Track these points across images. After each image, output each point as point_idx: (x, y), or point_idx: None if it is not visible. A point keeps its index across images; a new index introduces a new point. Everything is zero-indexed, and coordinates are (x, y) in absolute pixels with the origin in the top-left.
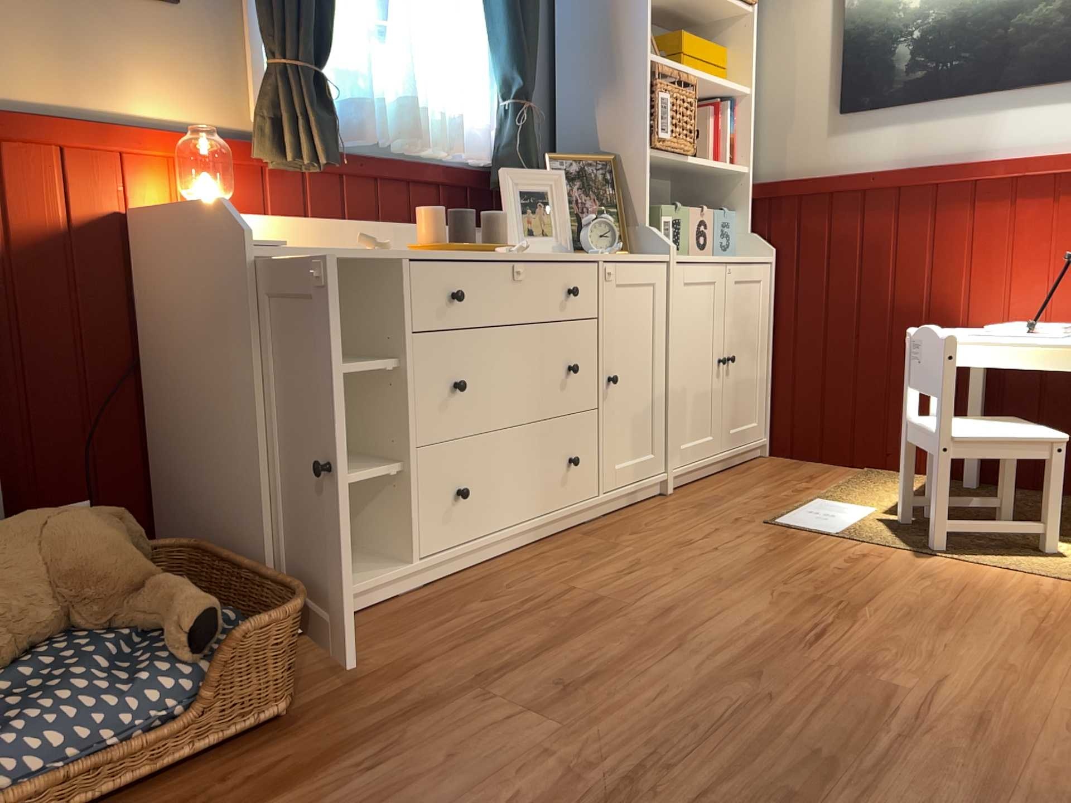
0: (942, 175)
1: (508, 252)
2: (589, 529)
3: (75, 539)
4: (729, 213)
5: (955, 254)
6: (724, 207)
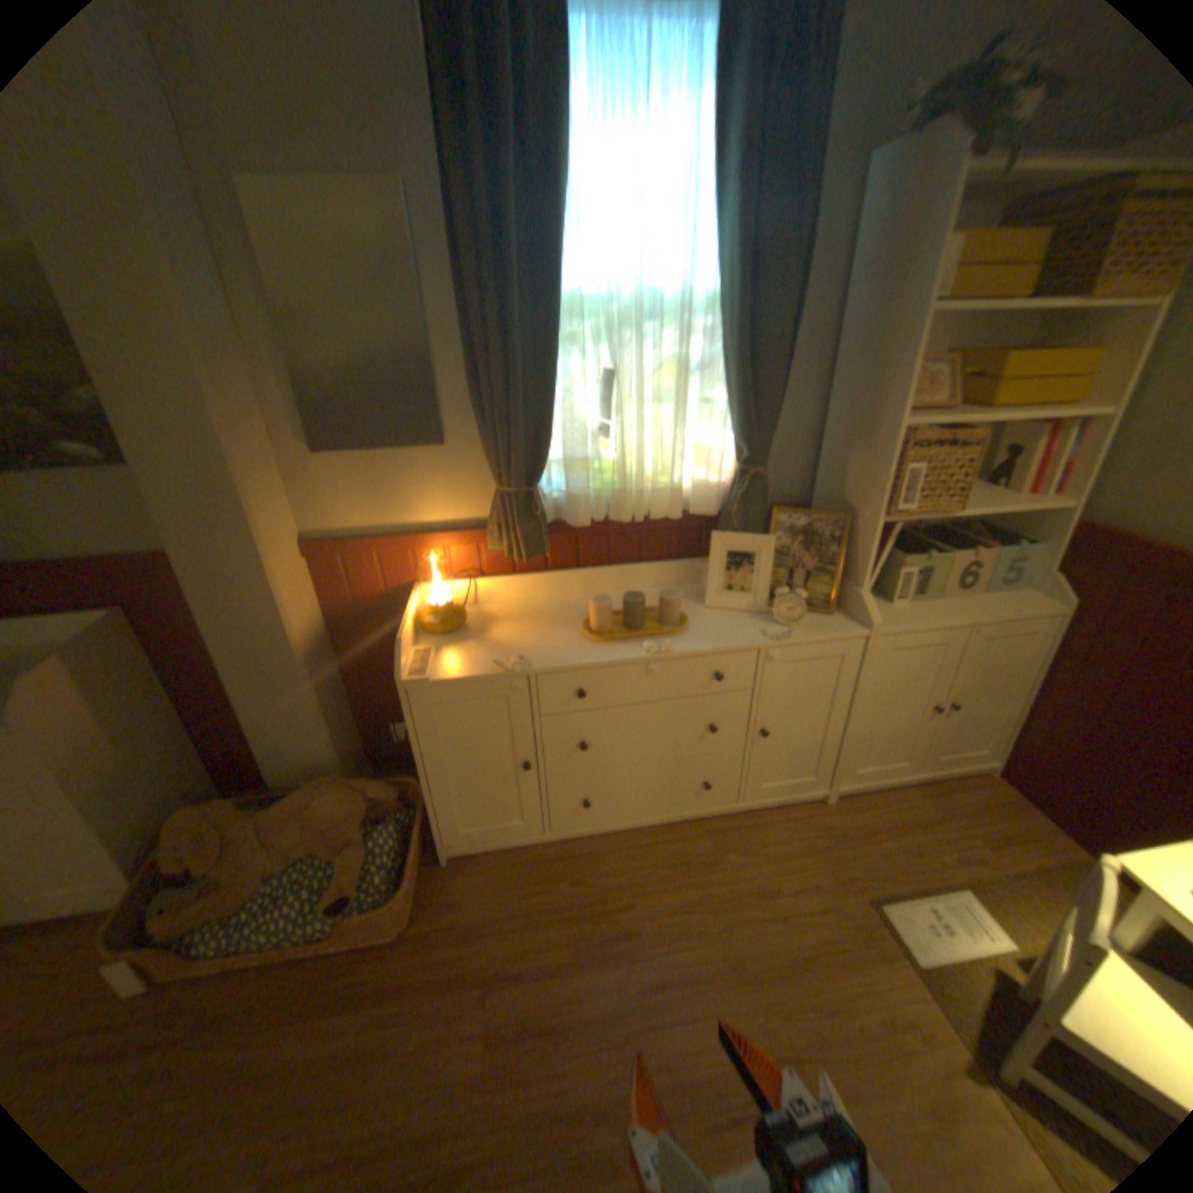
0: None
1: (648, 652)
2: (718, 827)
3: (321, 817)
4: (1035, 543)
5: None
6: (1035, 533)
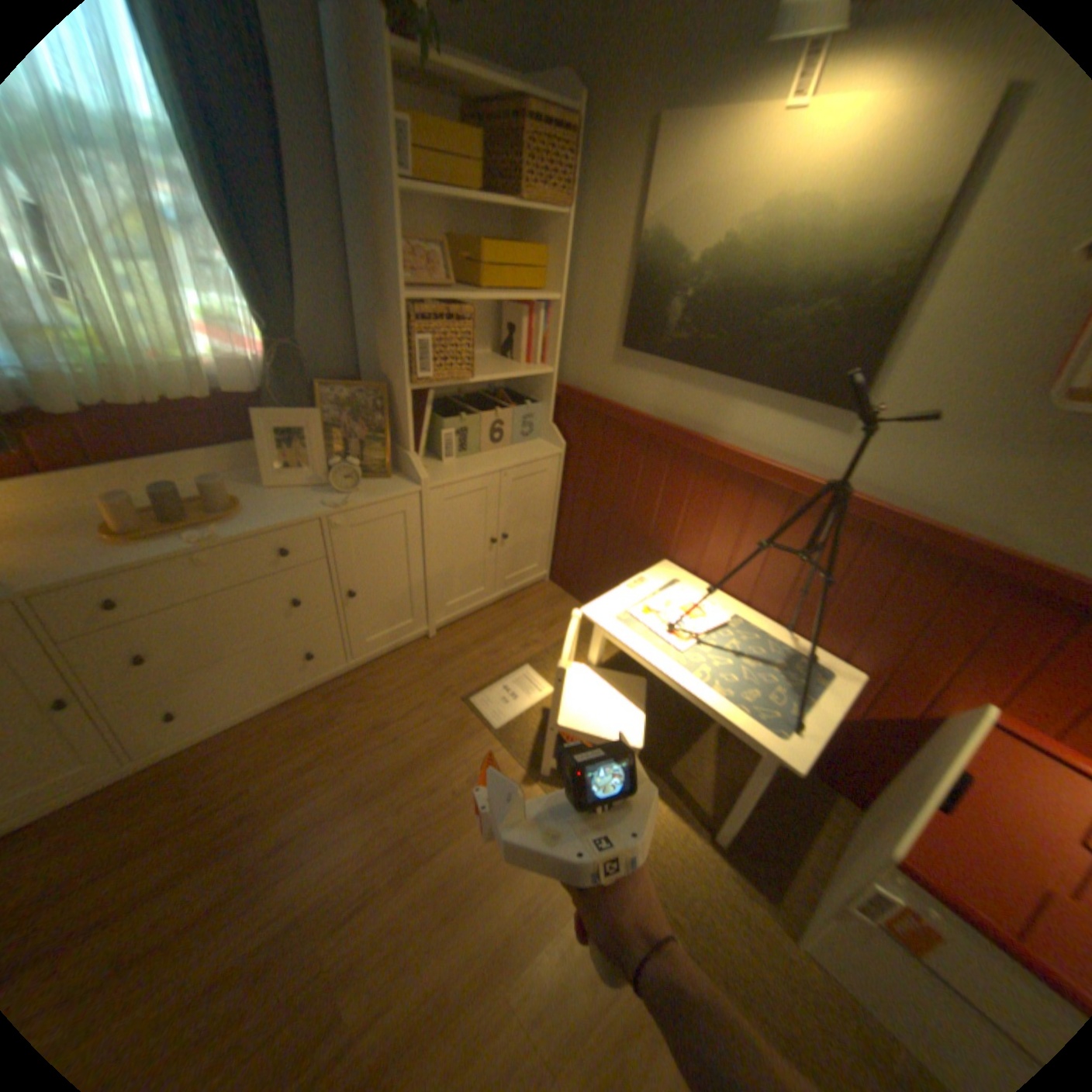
0: (679, 439)
1: (188, 543)
2: (332, 688)
3: None
4: (536, 403)
5: (677, 506)
6: (535, 396)
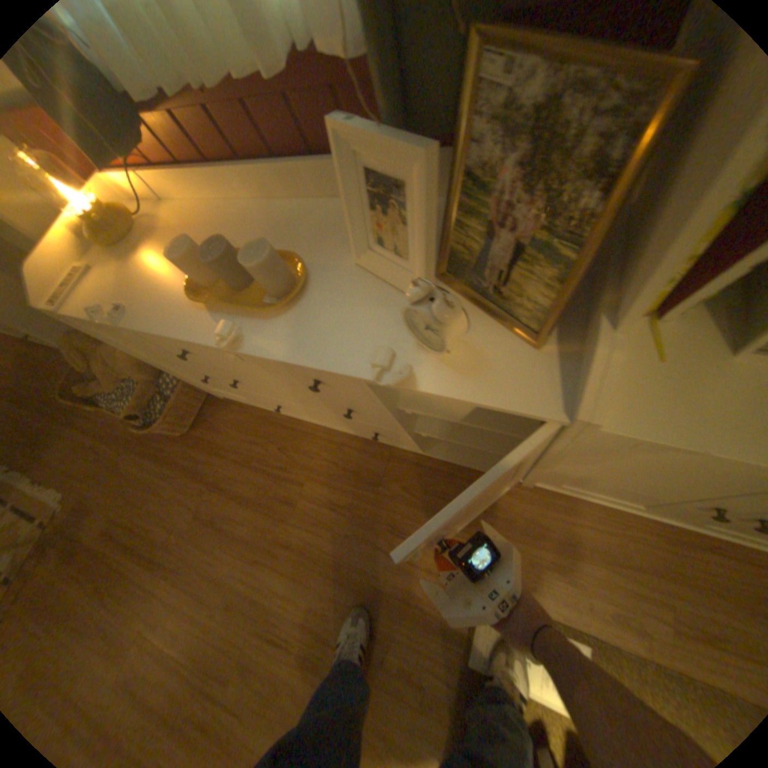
0: None
1: (218, 339)
2: (403, 455)
3: (122, 360)
4: None
5: None
6: None
